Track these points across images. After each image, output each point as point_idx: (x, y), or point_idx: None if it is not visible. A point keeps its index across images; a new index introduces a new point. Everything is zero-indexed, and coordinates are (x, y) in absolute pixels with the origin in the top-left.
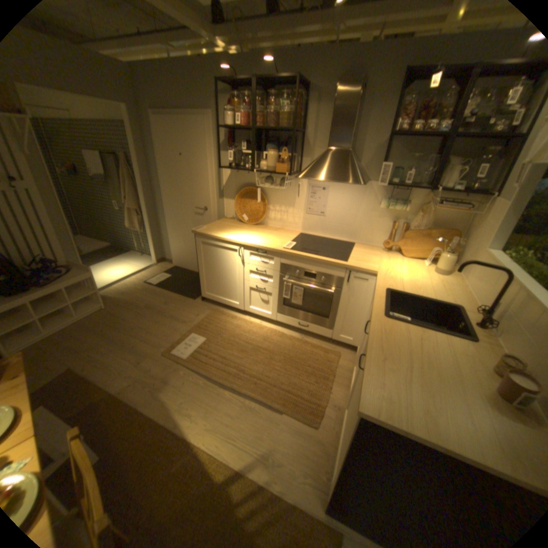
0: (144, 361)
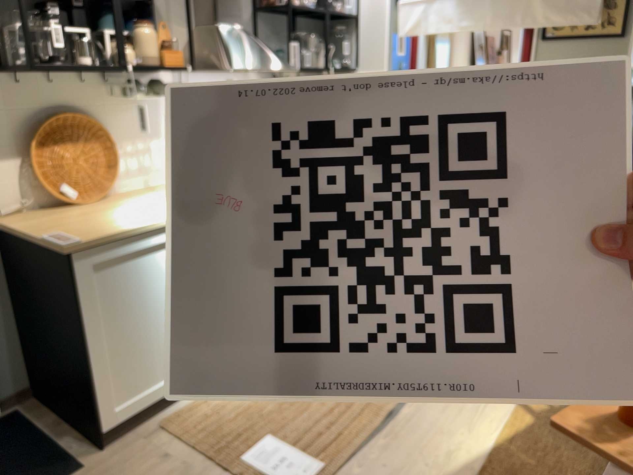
0: None
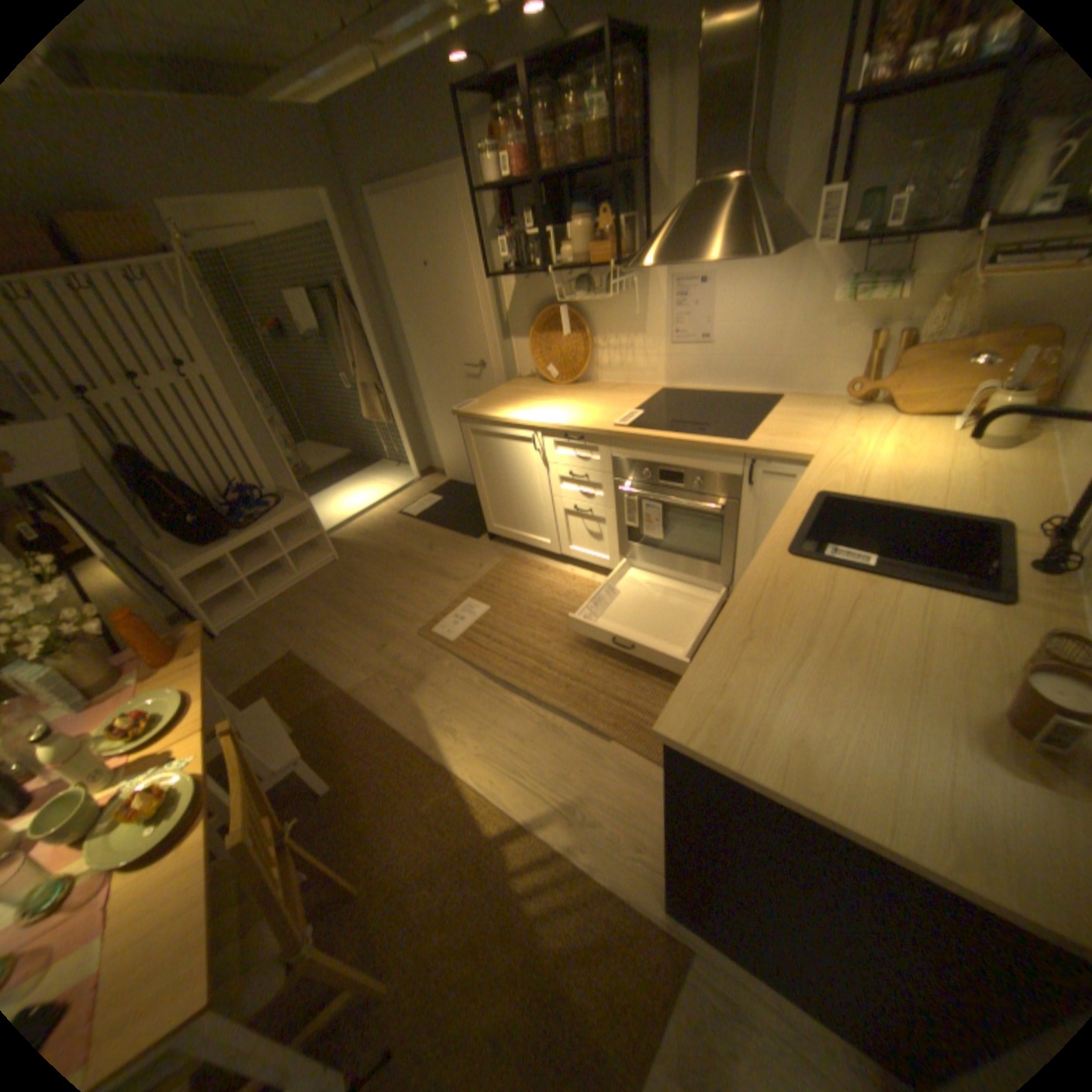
0: (391, 643)
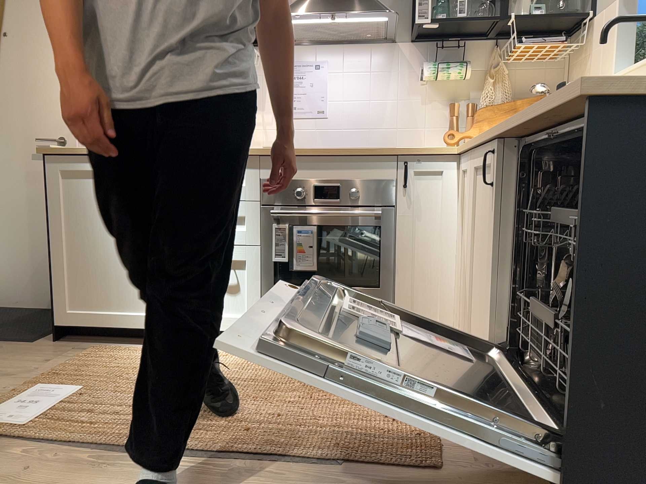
0: None
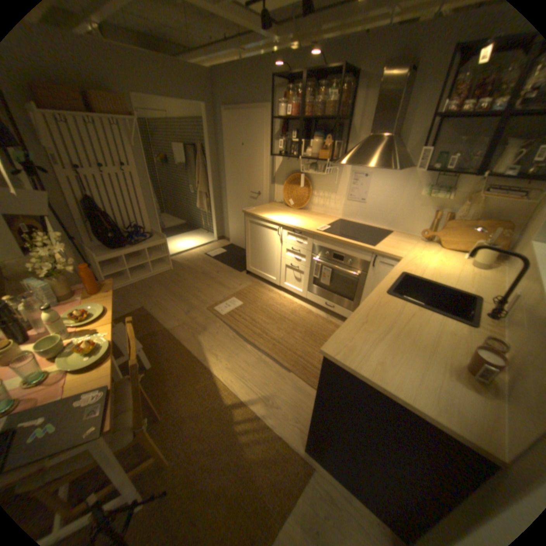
0: (193, 311)
